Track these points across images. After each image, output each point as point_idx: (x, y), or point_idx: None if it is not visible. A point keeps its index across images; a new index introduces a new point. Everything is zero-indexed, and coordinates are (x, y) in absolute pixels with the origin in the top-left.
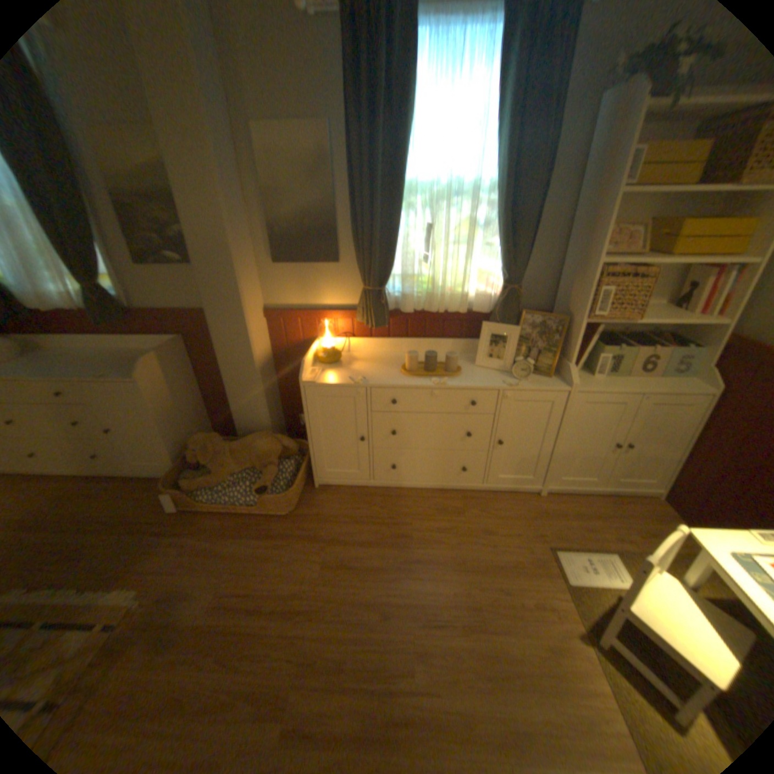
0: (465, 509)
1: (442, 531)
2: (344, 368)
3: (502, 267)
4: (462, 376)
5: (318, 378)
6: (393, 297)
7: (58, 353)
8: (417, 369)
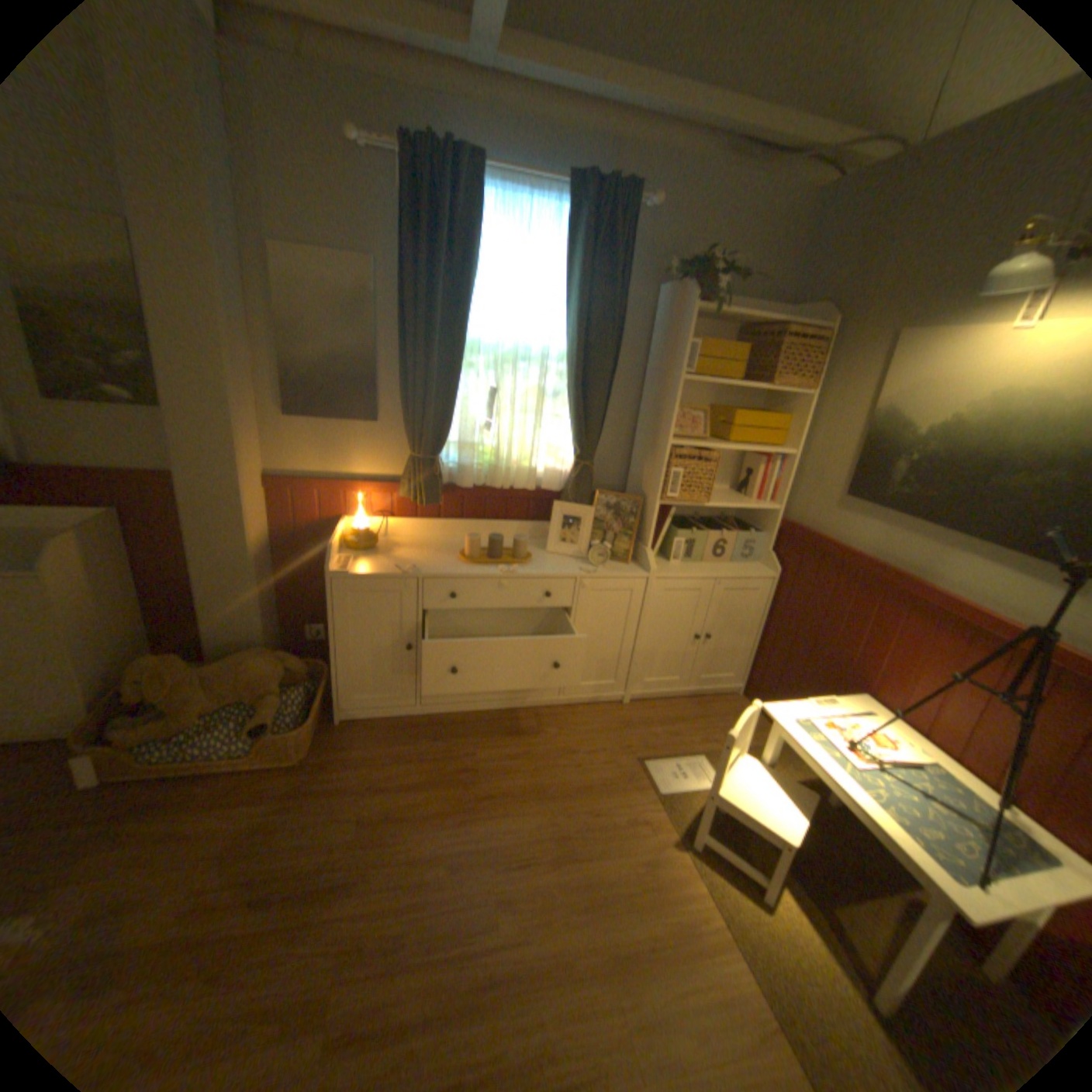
0: (539, 729)
1: (515, 757)
2: (383, 555)
3: (572, 442)
4: (533, 563)
5: (349, 567)
6: (448, 468)
7: None
8: (480, 556)
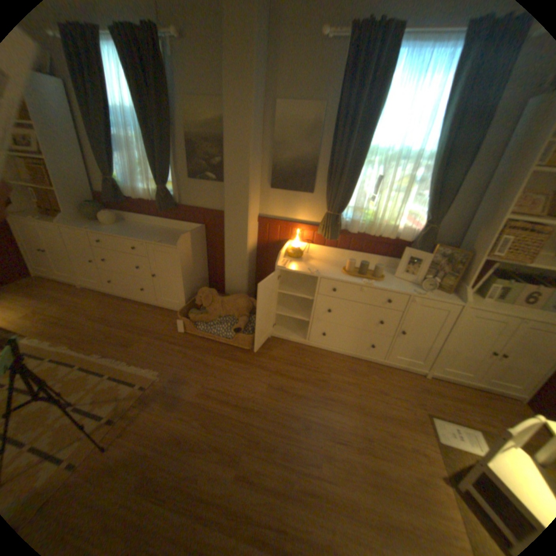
0: (368, 374)
1: (351, 384)
2: (303, 262)
3: (427, 211)
4: (384, 281)
5: (286, 265)
6: (345, 221)
7: (133, 225)
8: (353, 272)
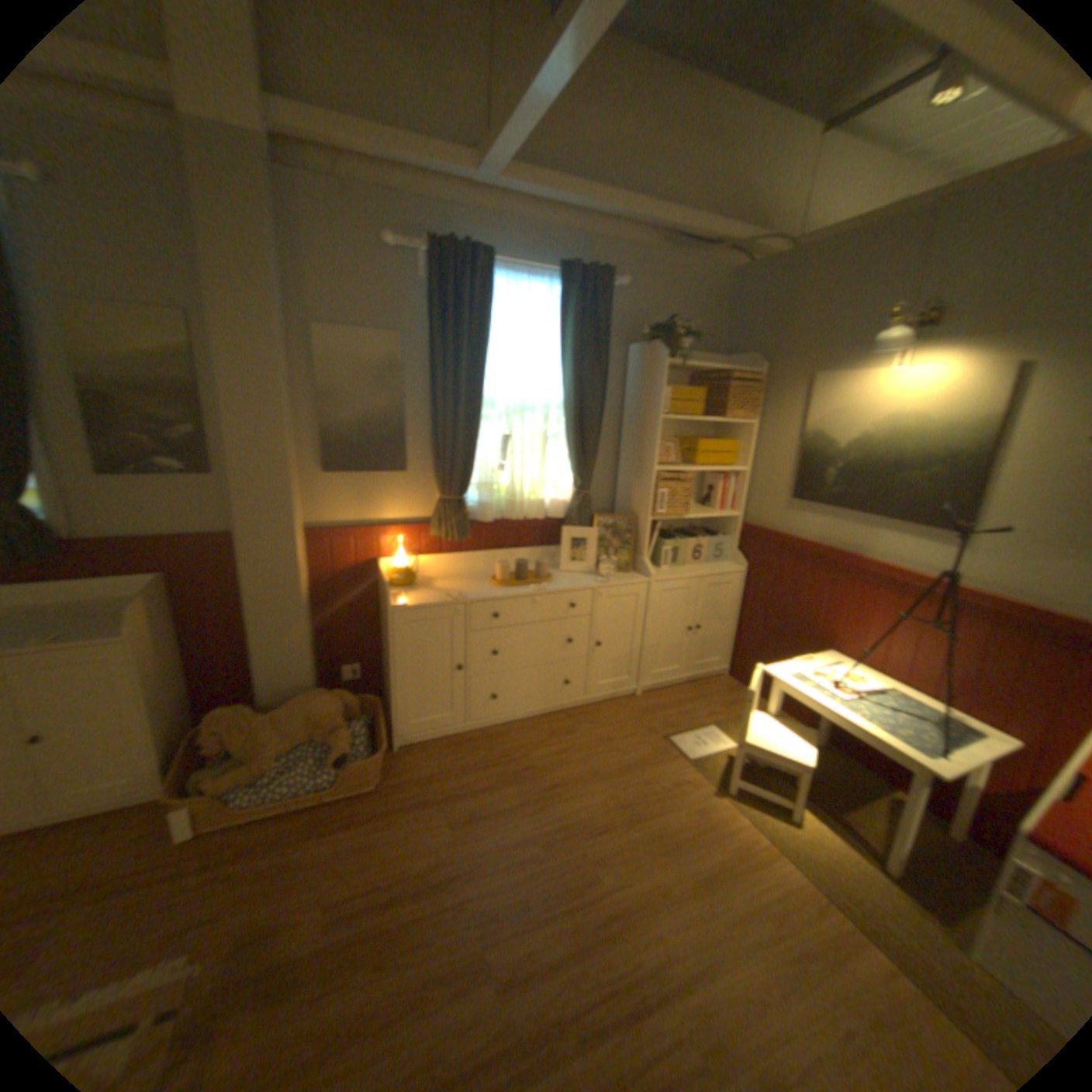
0: (573, 727)
1: (562, 752)
2: (424, 589)
3: (572, 475)
4: (553, 581)
5: (404, 601)
6: (470, 506)
7: None
8: (508, 580)
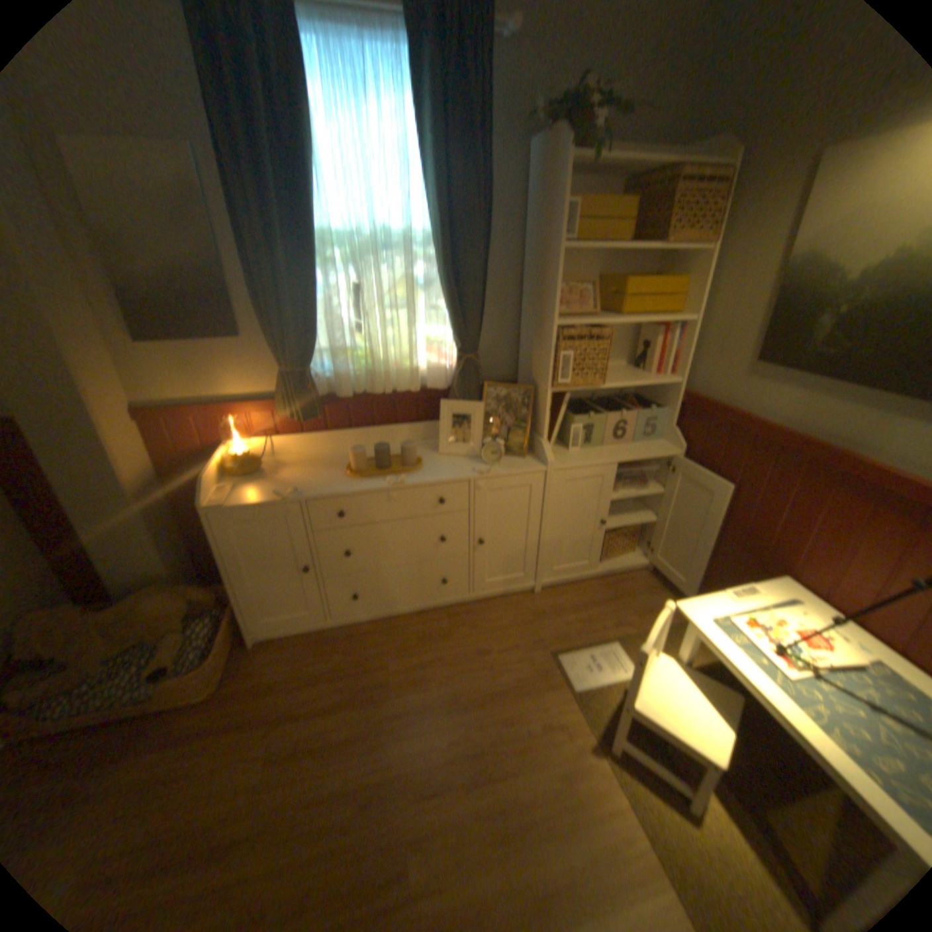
0: (451, 631)
1: (427, 666)
2: (266, 480)
3: (452, 335)
4: (424, 469)
5: (225, 500)
6: (323, 379)
7: None
8: (367, 469)
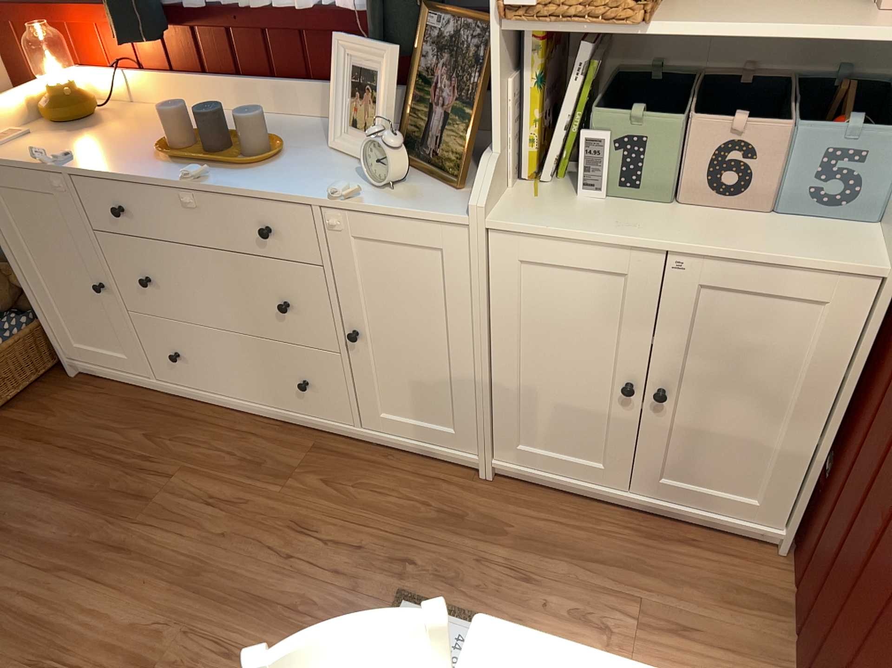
0: (300, 469)
1: (220, 501)
2: (76, 132)
3: None
4: (273, 164)
5: None
6: None
7: None
8: (190, 143)
